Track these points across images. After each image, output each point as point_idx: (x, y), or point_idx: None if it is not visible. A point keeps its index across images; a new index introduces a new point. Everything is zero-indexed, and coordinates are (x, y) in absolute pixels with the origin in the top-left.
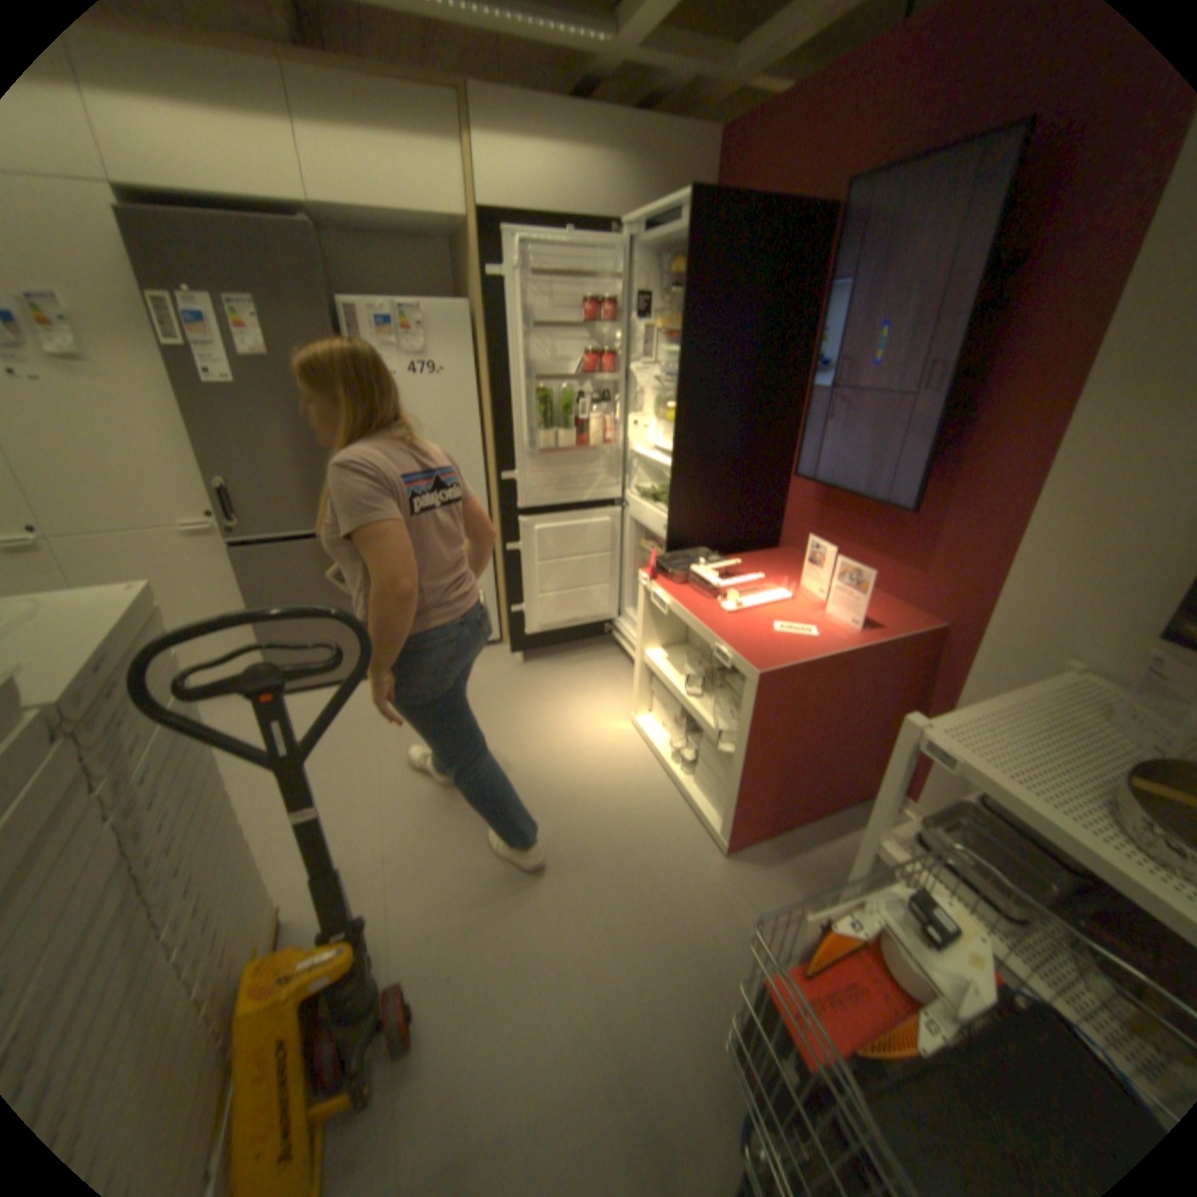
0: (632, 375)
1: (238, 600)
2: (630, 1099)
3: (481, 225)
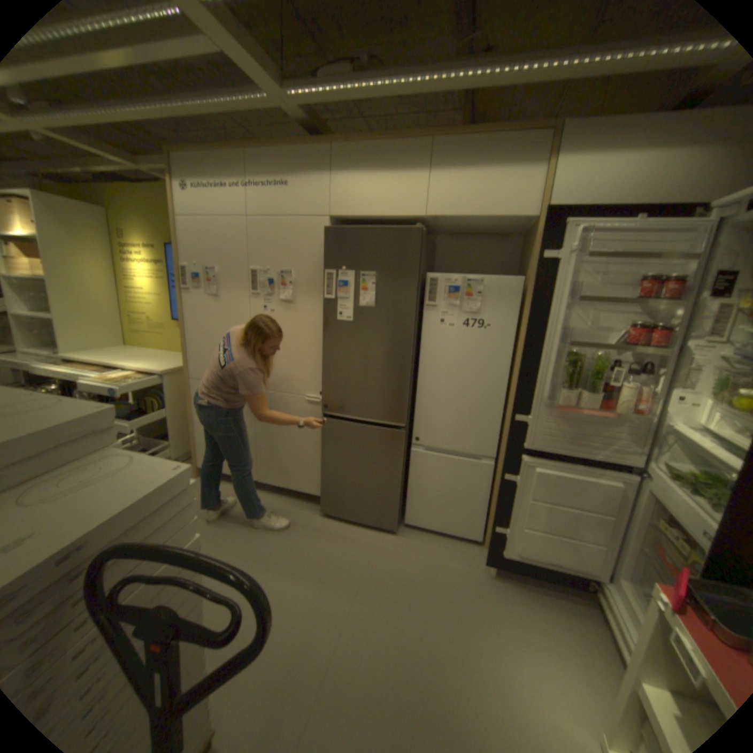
0: (689, 351)
1: (320, 448)
2: None
3: (549, 222)
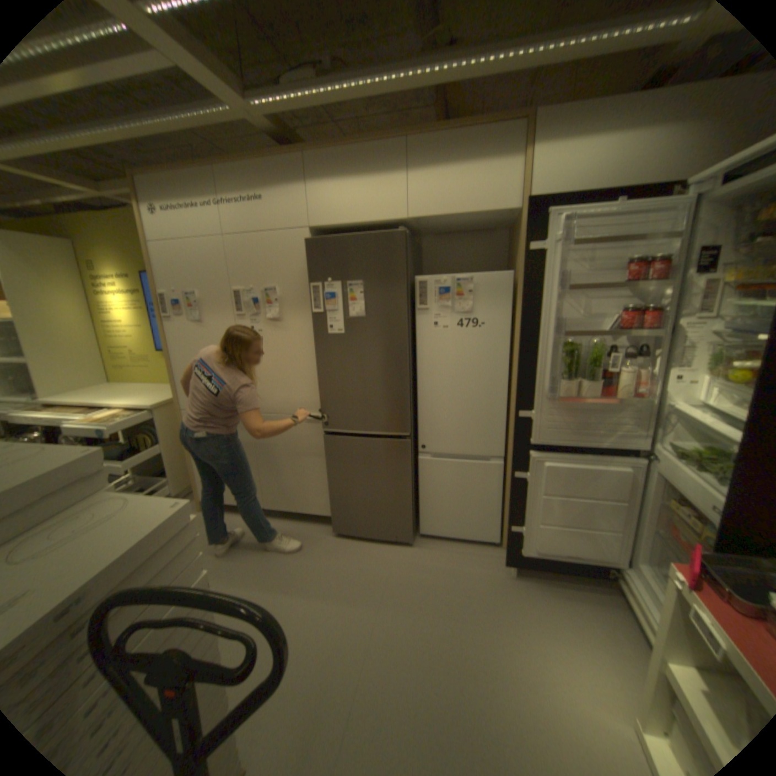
0: (681, 329)
1: (325, 467)
2: None
3: (532, 213)
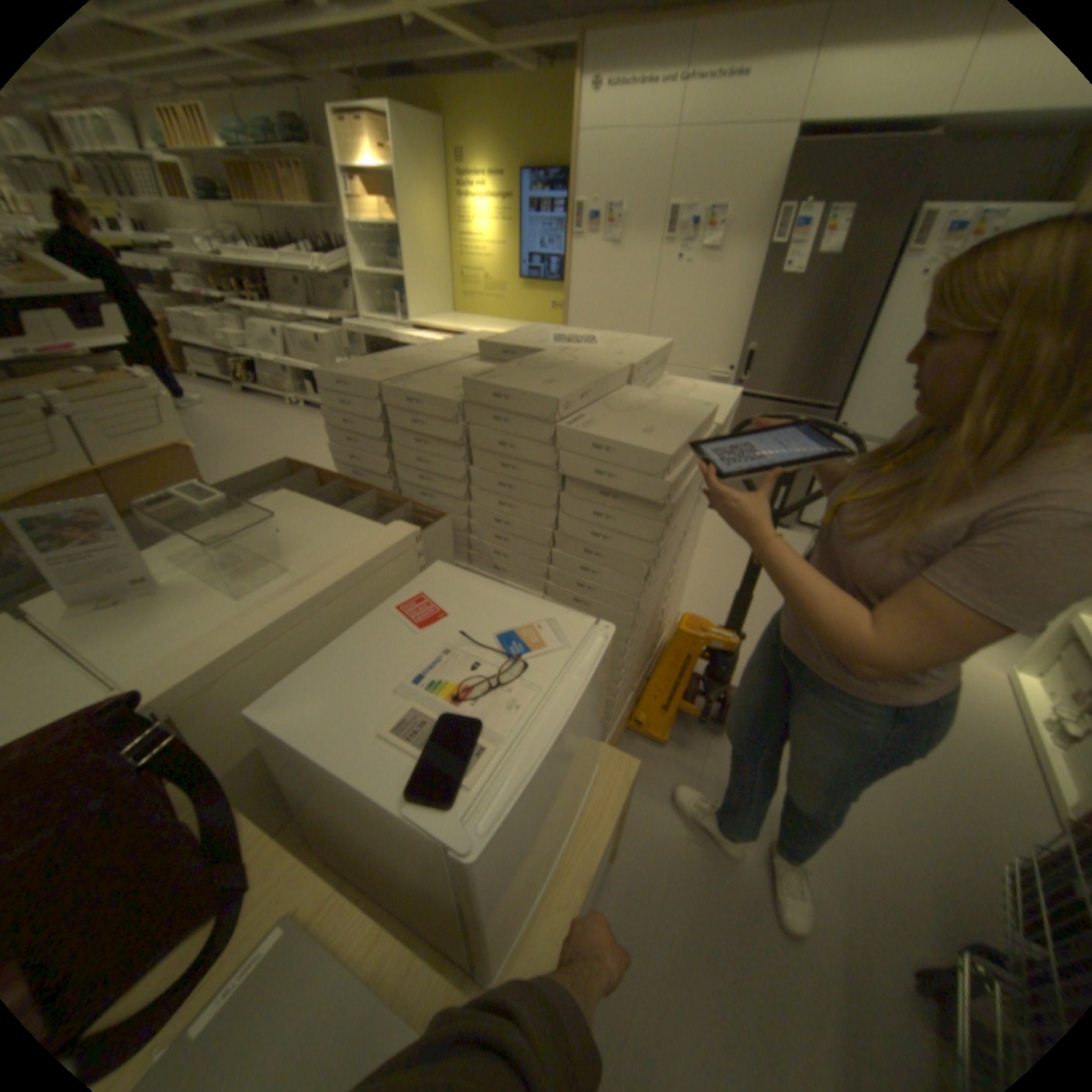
0: None
1: None
2: (867, 872)
3: None
